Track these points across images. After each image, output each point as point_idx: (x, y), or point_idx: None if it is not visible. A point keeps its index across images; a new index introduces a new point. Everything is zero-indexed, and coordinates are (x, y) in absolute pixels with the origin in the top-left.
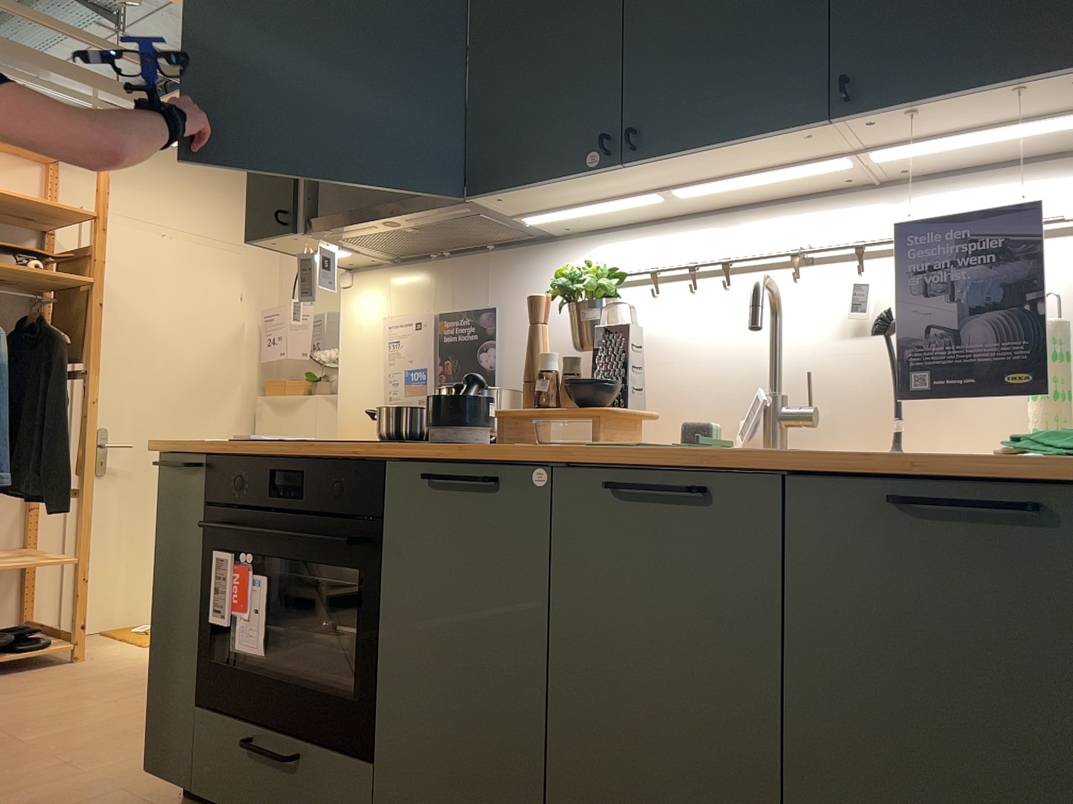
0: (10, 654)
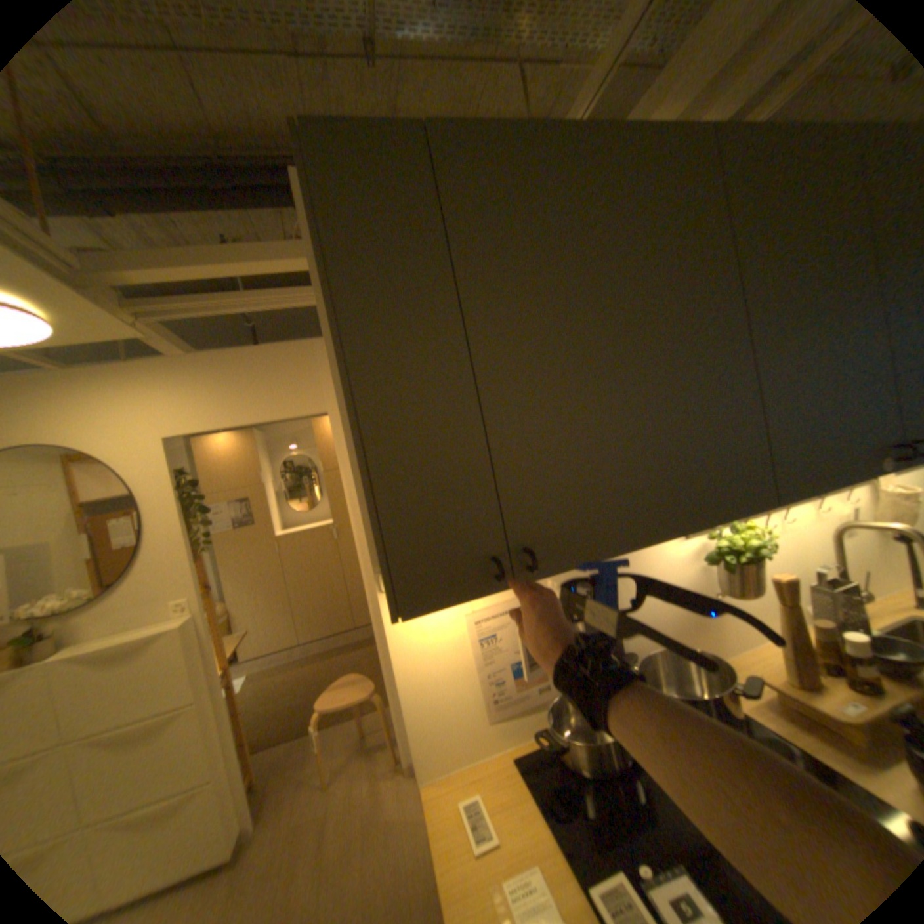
0: None
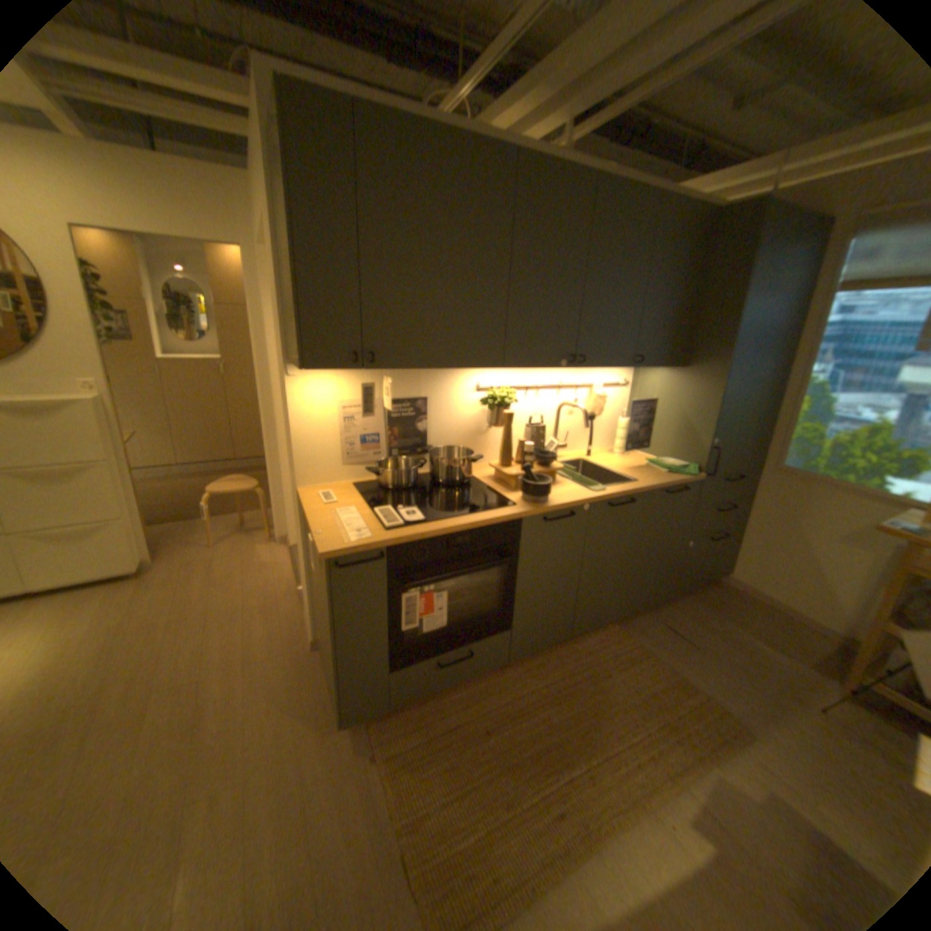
0: None
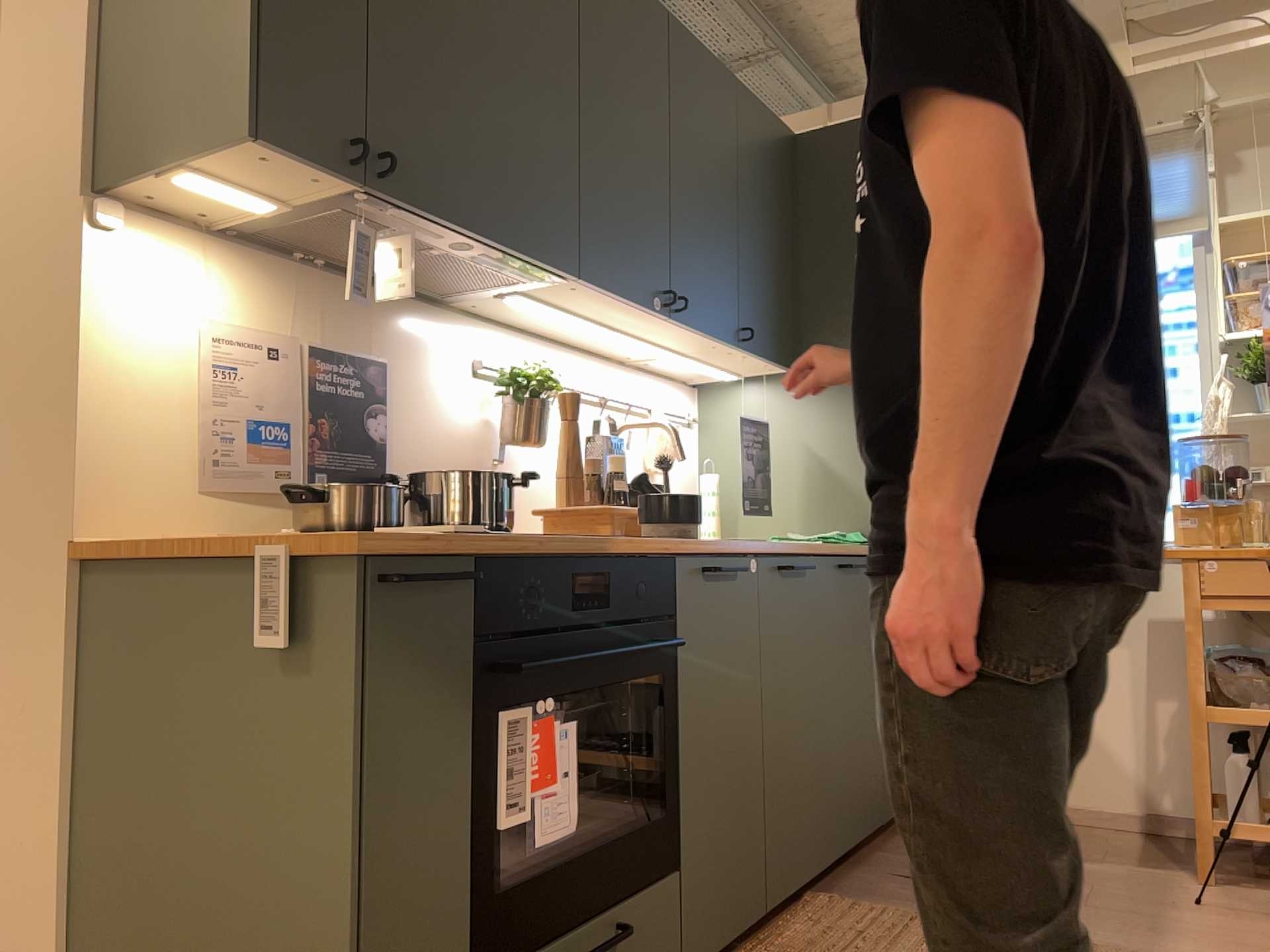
0: None
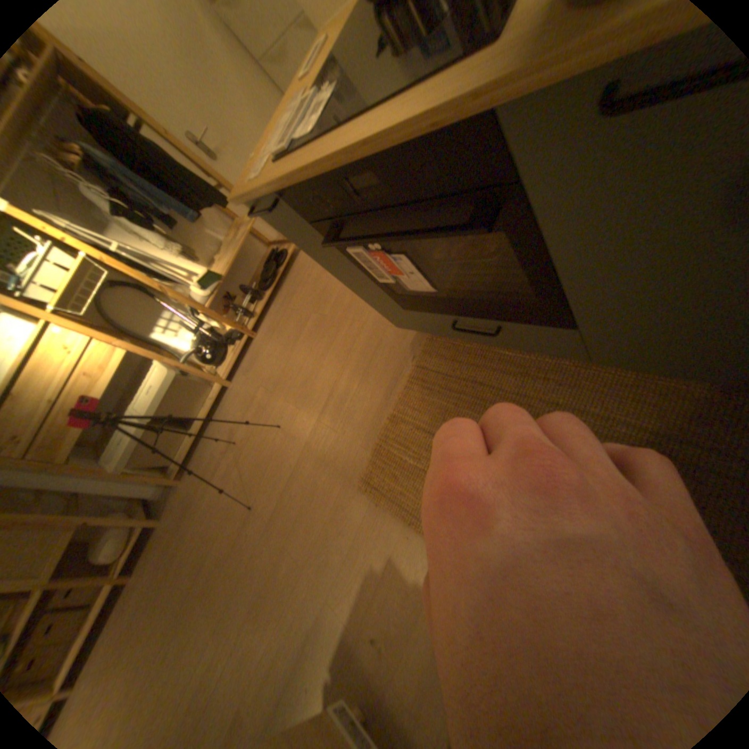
0: (280, 267)
